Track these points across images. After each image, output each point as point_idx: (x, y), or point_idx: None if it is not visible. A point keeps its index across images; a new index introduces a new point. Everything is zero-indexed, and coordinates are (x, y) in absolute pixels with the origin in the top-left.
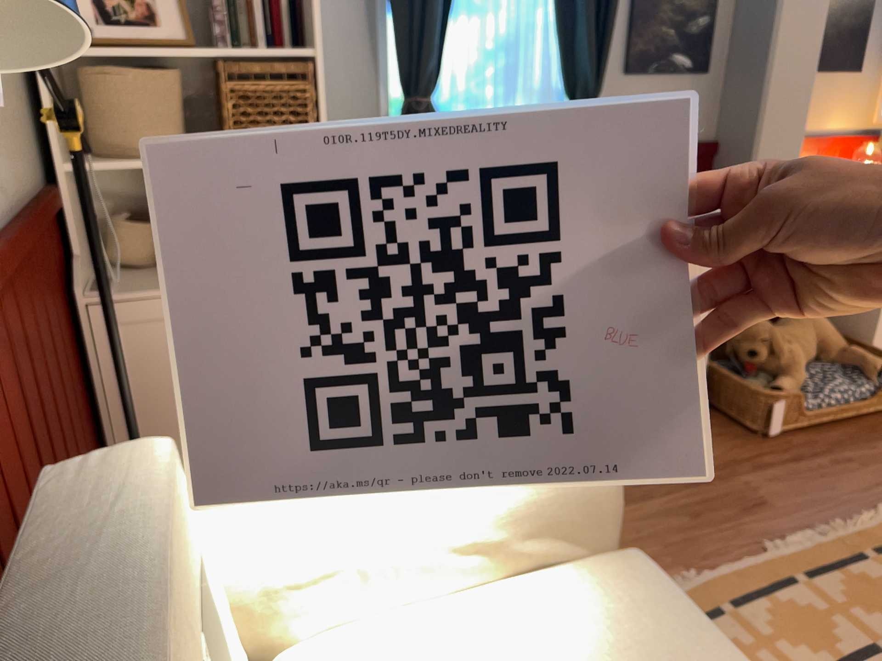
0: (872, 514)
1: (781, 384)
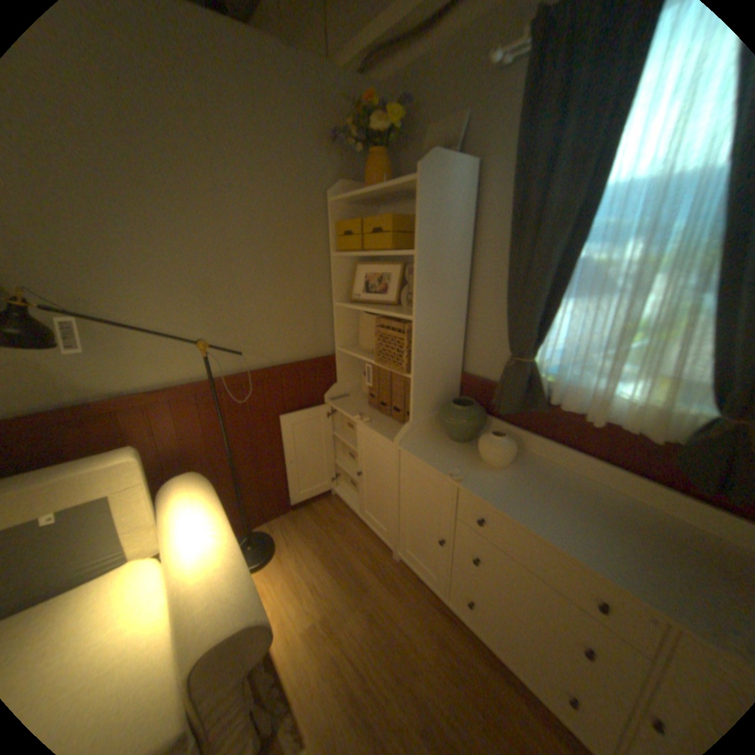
0: None
1: None
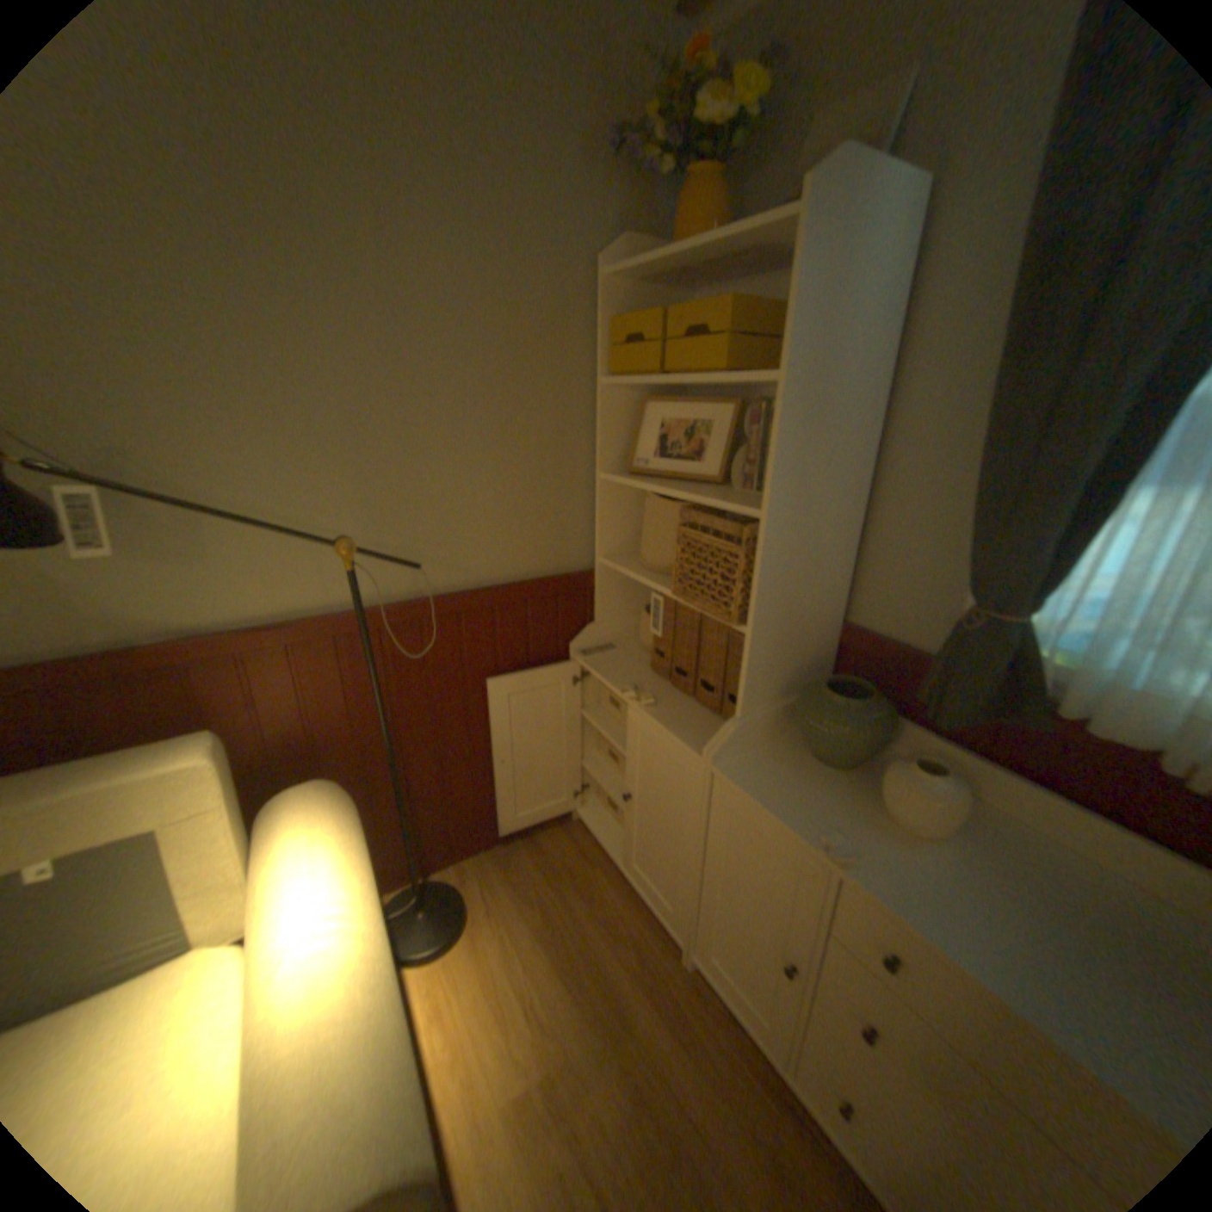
0: None
1: None
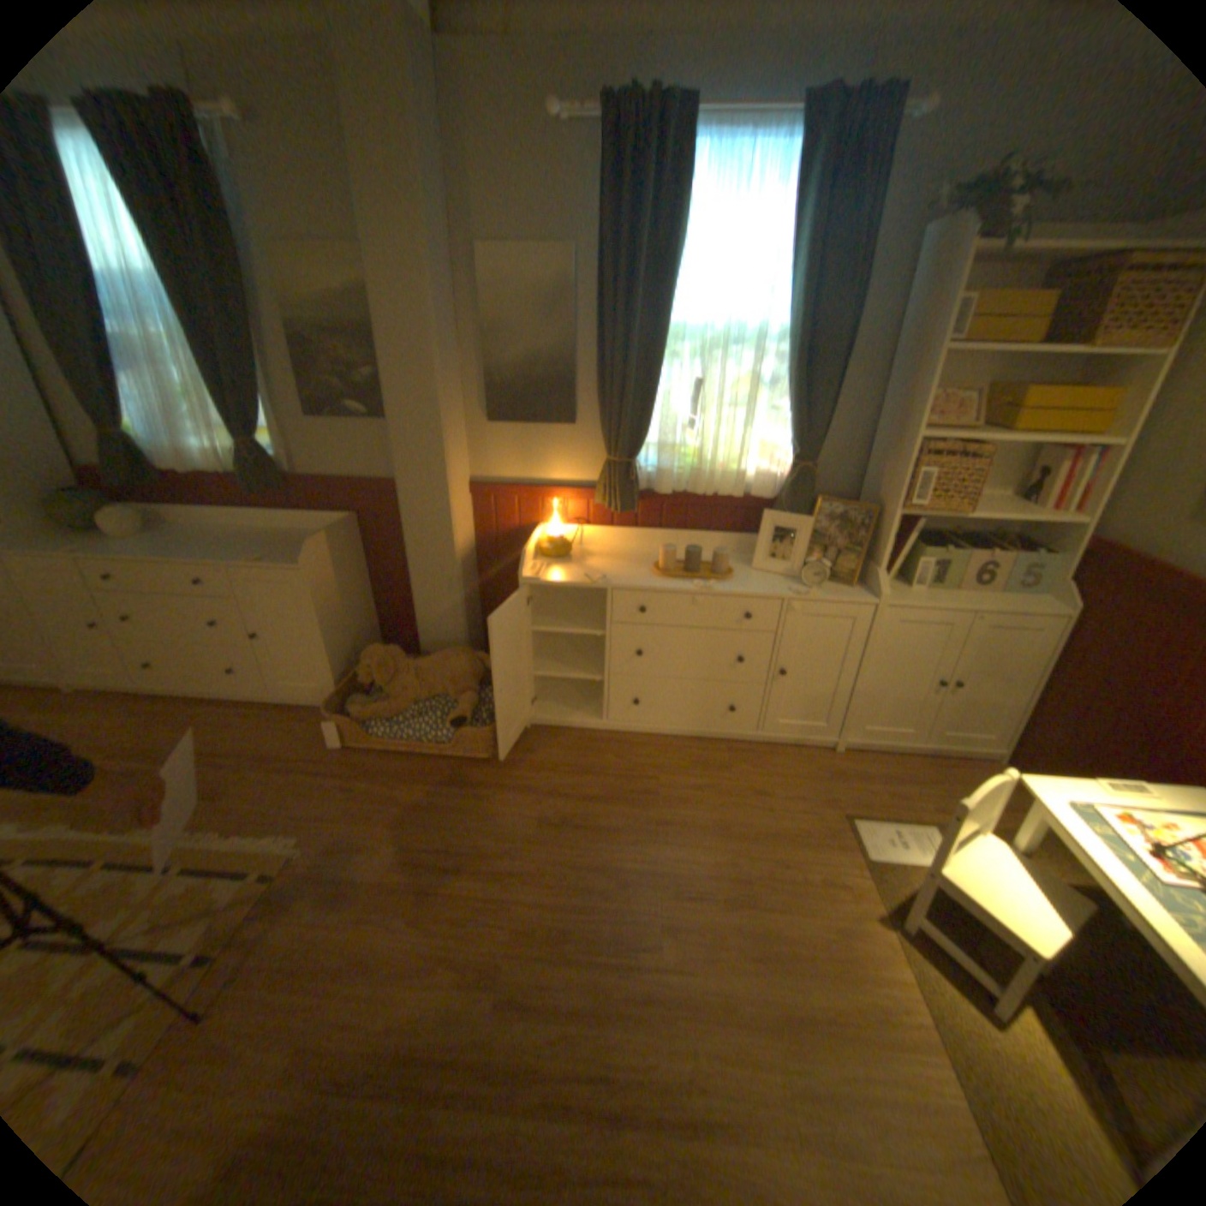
0: (255, 842)
1: (361, 709)
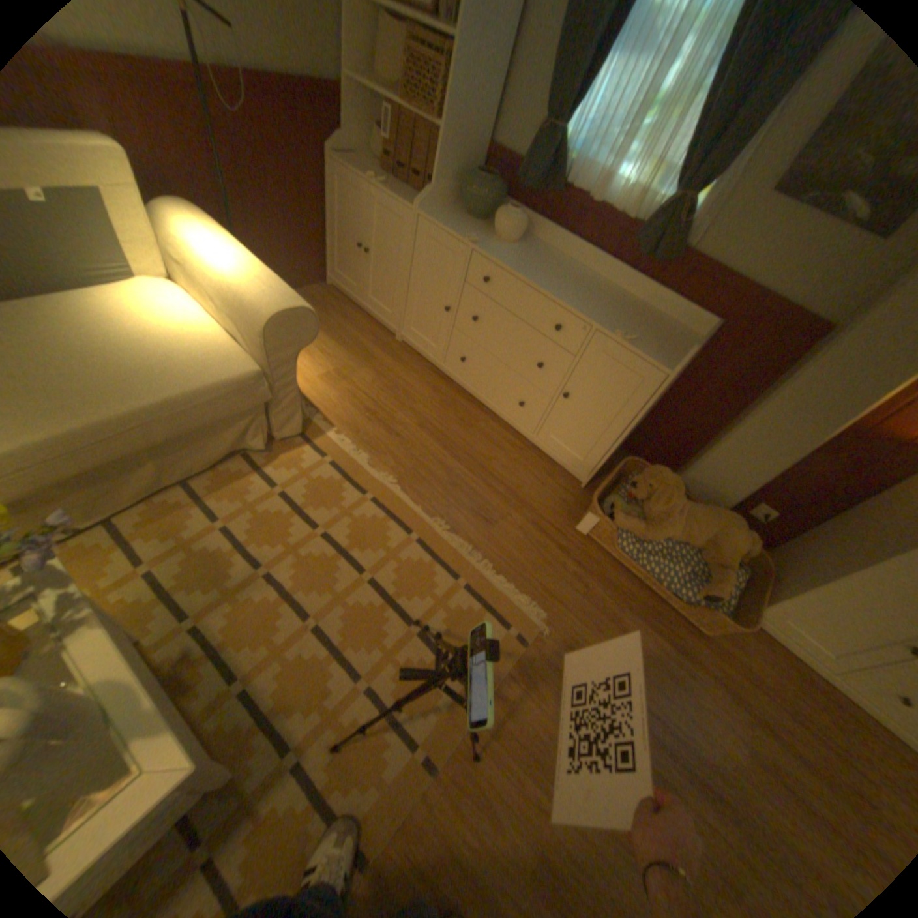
0: (516, 592)
1: (623, 518)
